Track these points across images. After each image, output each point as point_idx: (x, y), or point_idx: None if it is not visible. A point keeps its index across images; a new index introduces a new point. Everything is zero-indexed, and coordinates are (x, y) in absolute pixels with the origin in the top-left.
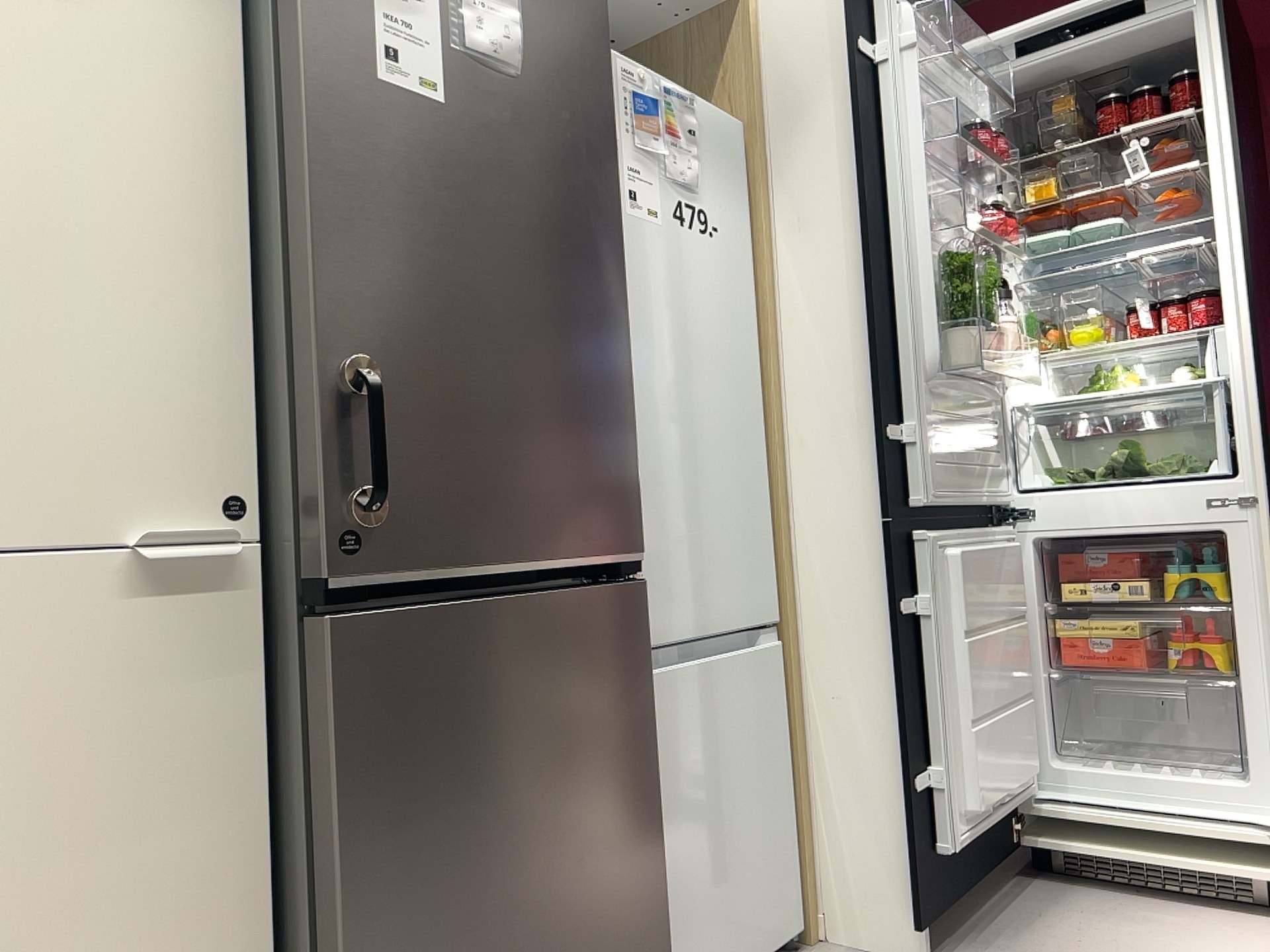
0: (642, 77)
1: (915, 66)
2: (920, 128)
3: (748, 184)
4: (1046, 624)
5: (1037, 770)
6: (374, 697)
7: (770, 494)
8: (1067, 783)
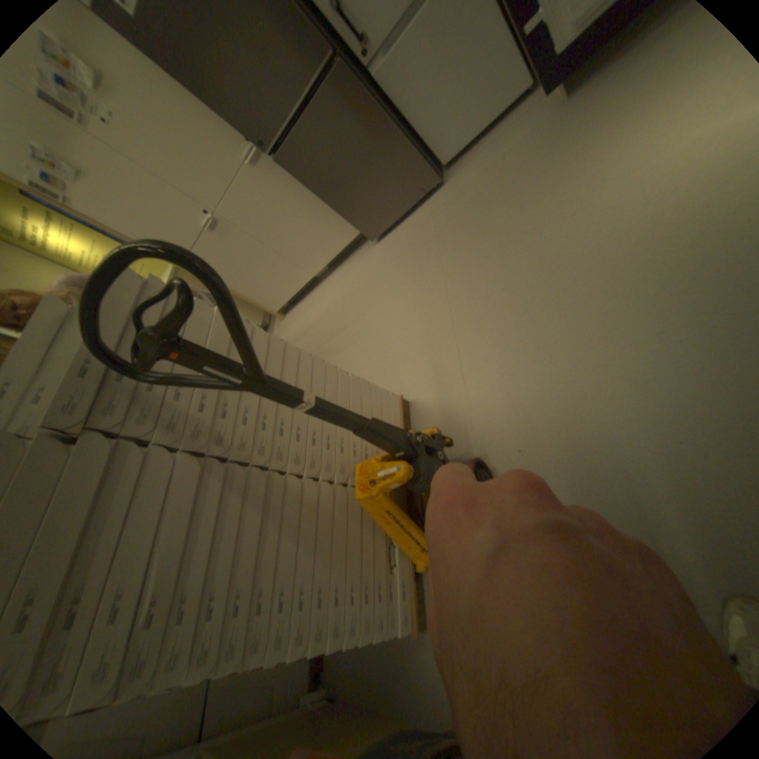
0: None
1: None
2: None
3: None
4: None
5: None
6: (293, 163)
7: None
8: None
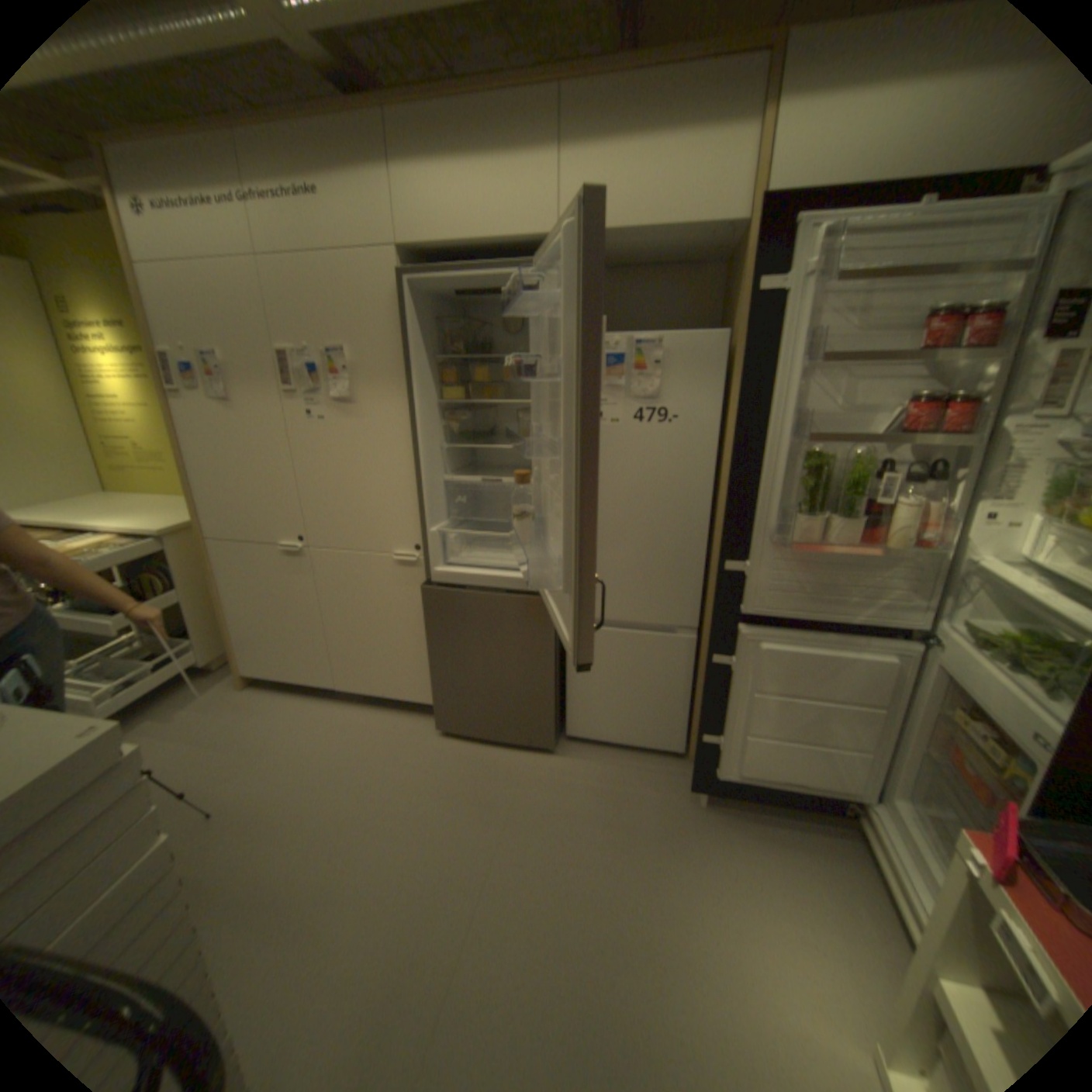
0: (616, 342)
1: (826, 285)
2: (802, 351)
3: (733, 372)
4: (937, 724)
5: (887, 797)
6: (435, 607)
7: (710, 563)
8: (894, 819)
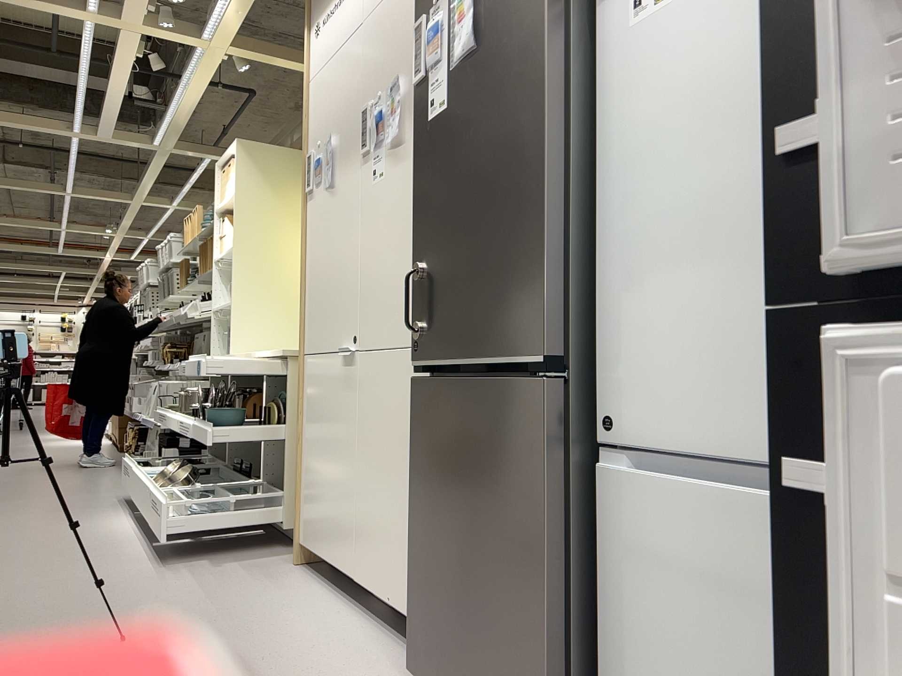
0: None
1: None
2: None
3: None
4: None
5: None
6: (419, 418)
7: None
8: None
